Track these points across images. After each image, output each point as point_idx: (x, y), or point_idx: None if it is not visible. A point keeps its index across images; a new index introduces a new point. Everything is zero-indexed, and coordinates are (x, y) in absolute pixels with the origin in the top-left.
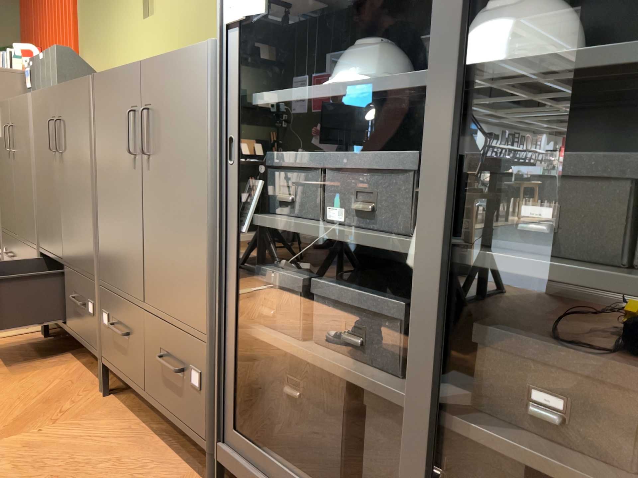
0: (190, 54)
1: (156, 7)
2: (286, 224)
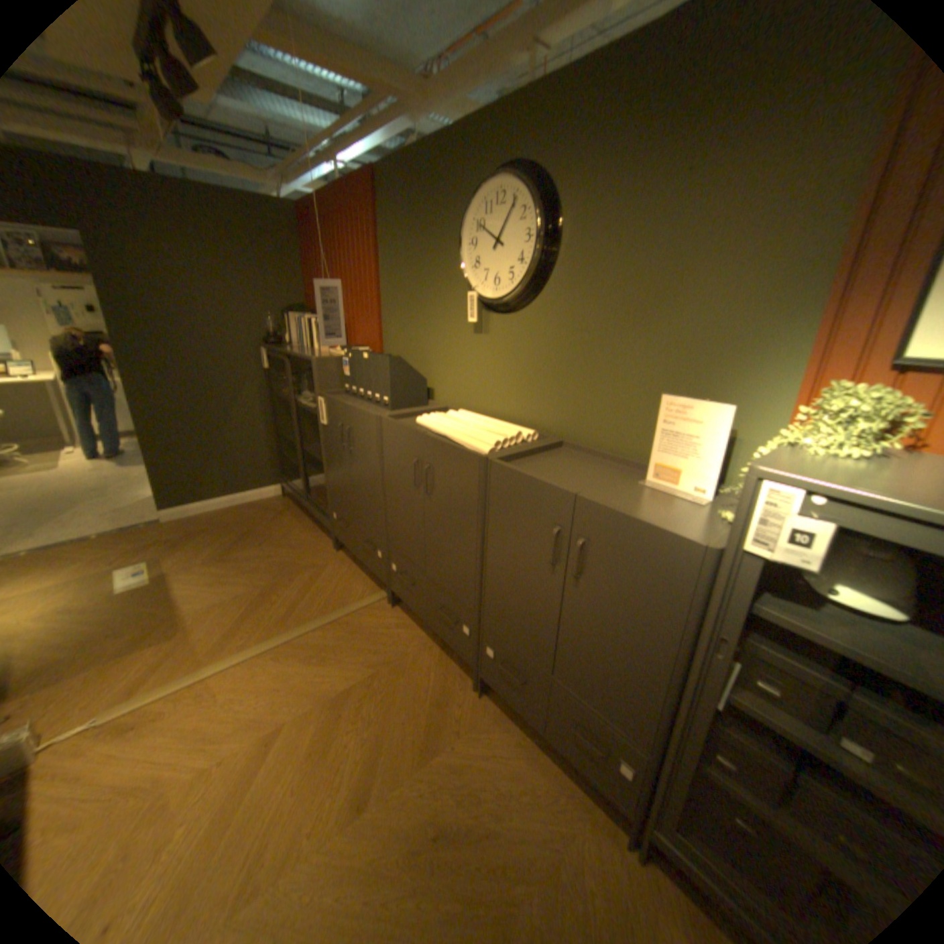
0: (670, 539)
1: (494, 328)
2: (780, 729)
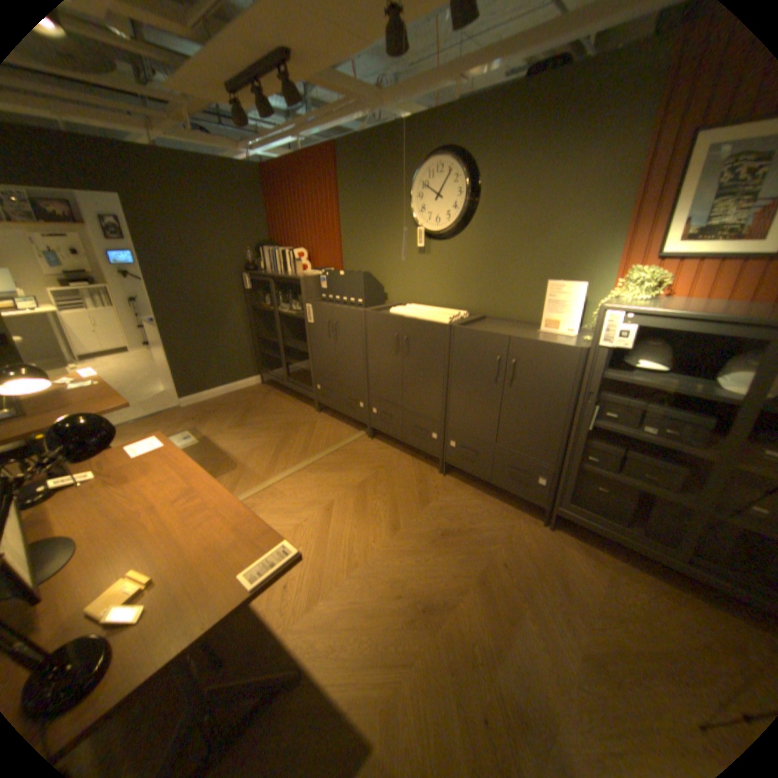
0: (563, 349)
1: (434, 250)
2: (618, 431)
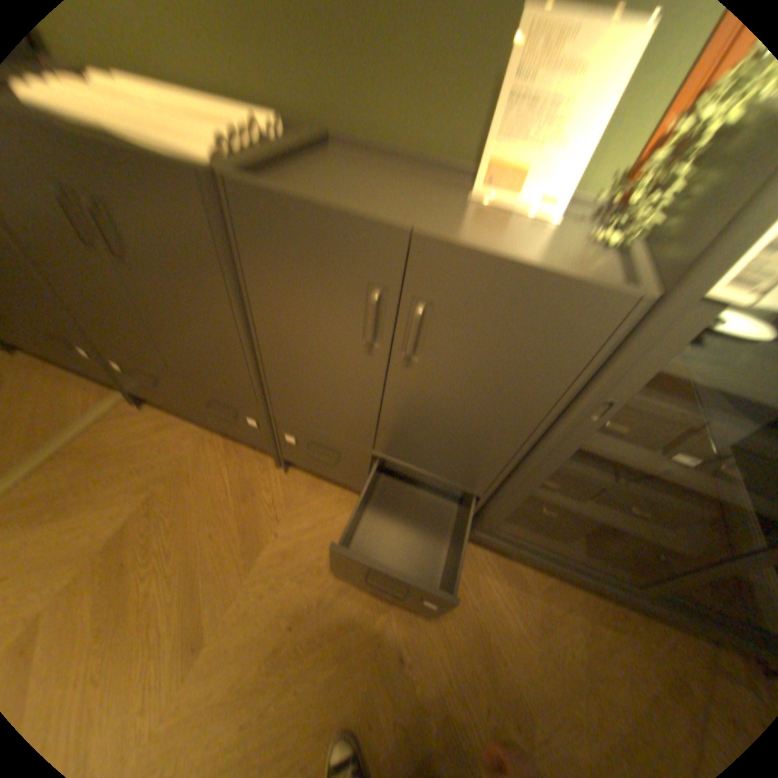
0: (579, 289)
1: None
2: (624, 459)
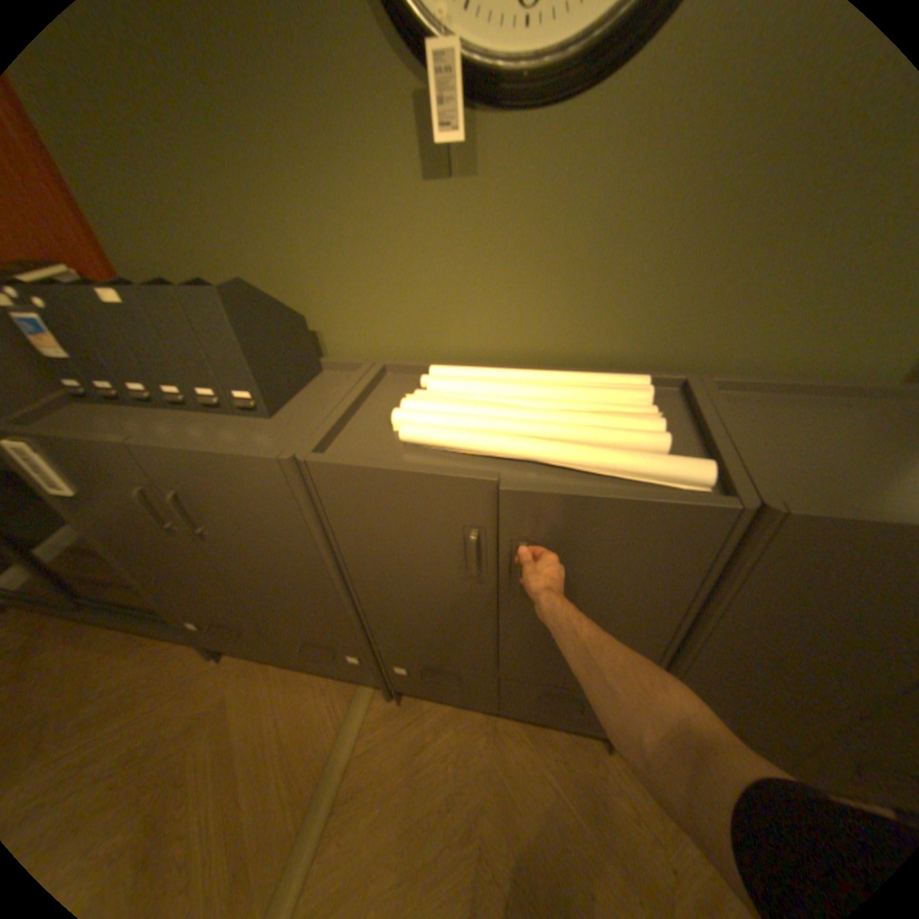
0: None
1: (494, 154)
2: None
